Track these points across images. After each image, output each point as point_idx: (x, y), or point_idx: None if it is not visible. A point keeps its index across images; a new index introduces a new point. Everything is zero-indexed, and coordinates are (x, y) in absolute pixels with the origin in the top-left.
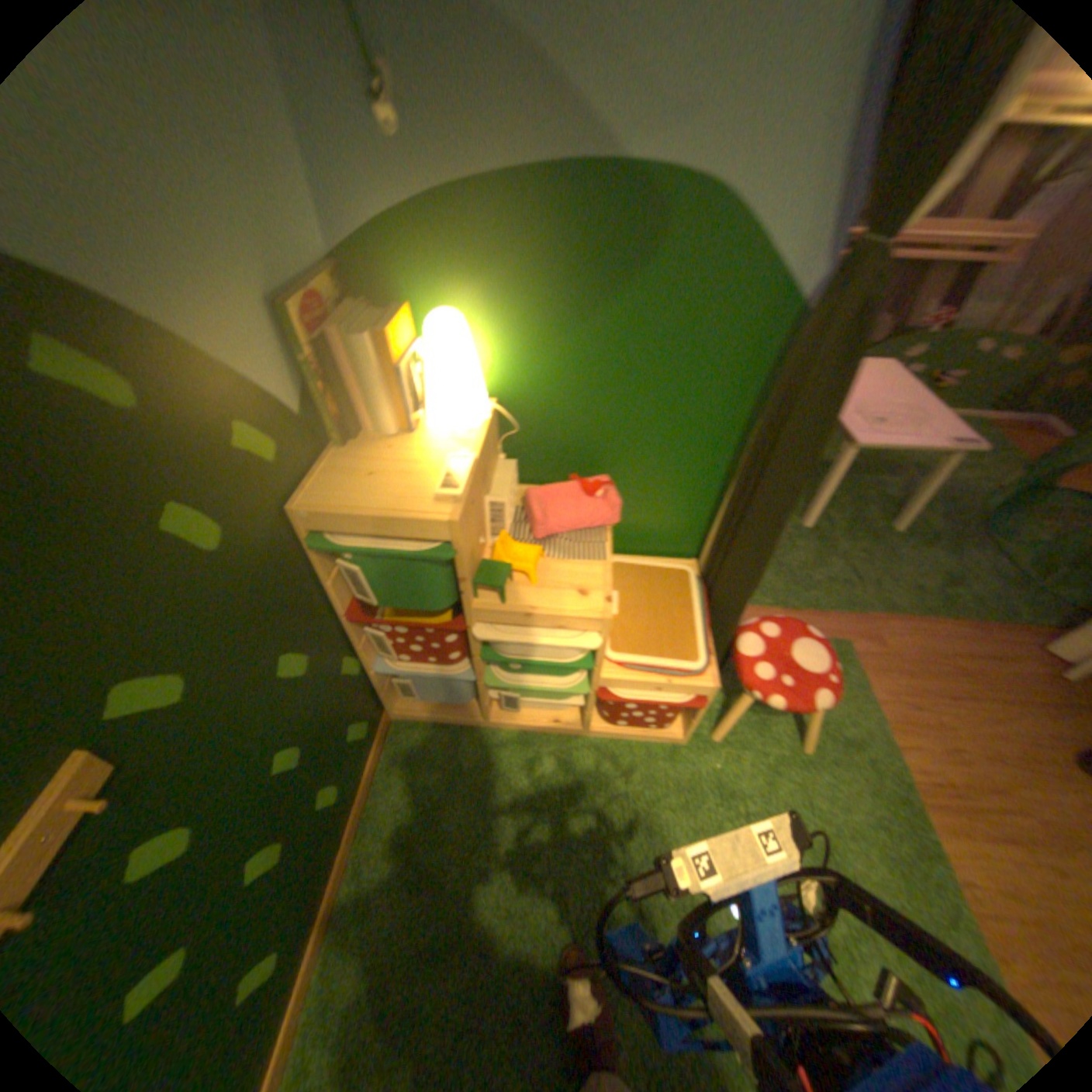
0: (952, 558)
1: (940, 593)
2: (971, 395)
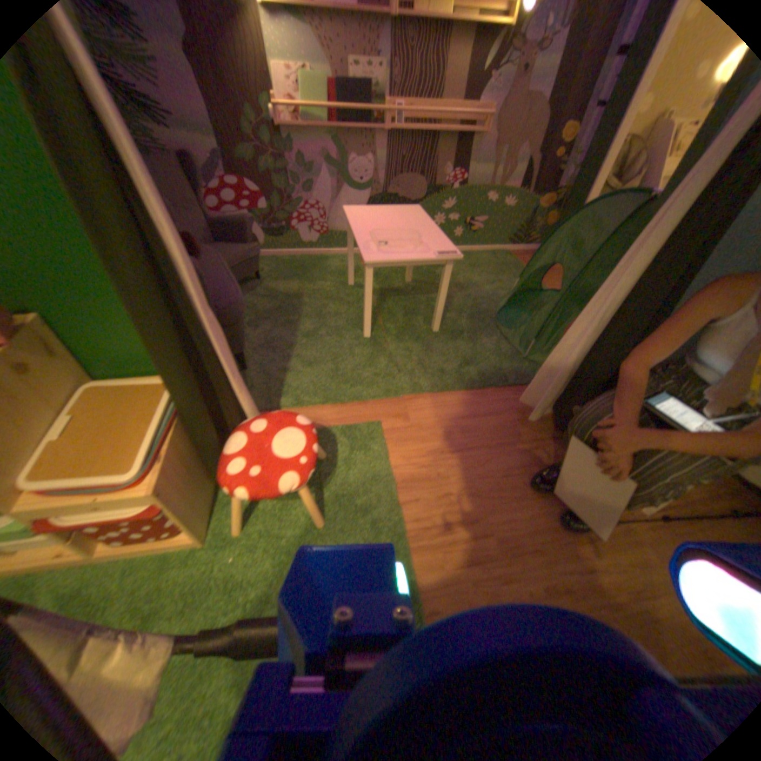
0: (466, 345)
1: (453, 372)
2: (491, 233)
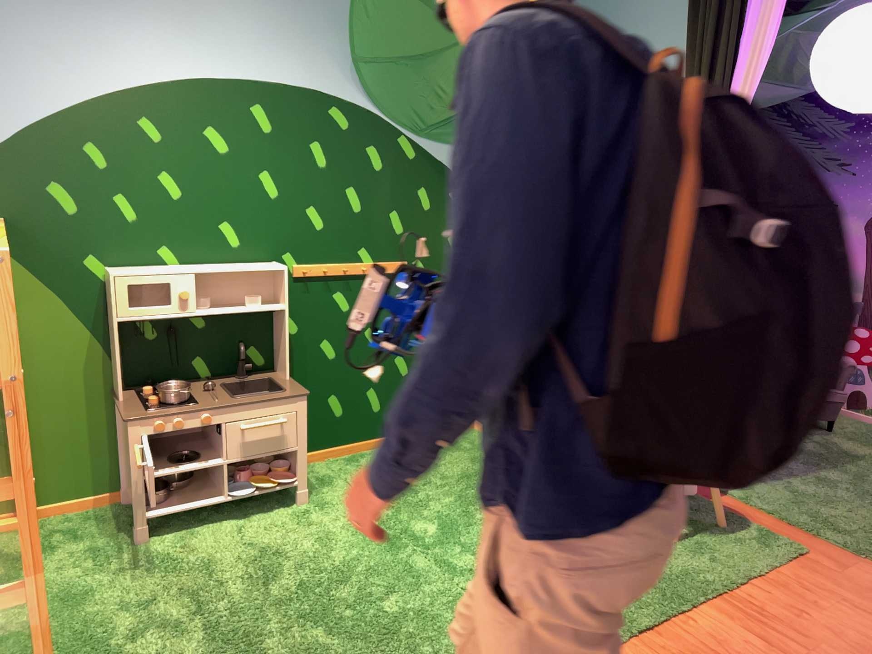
0: None
1: None
2: None
